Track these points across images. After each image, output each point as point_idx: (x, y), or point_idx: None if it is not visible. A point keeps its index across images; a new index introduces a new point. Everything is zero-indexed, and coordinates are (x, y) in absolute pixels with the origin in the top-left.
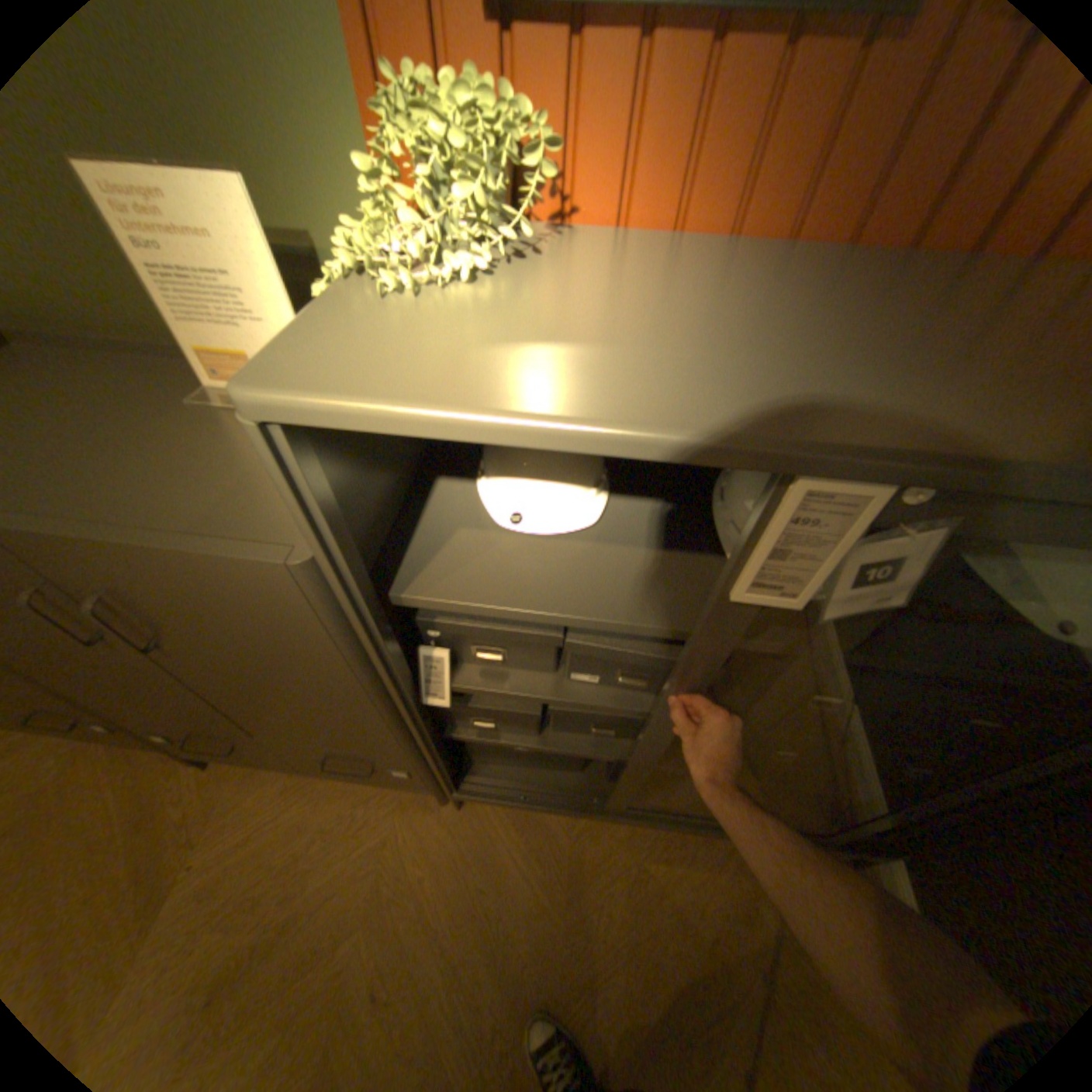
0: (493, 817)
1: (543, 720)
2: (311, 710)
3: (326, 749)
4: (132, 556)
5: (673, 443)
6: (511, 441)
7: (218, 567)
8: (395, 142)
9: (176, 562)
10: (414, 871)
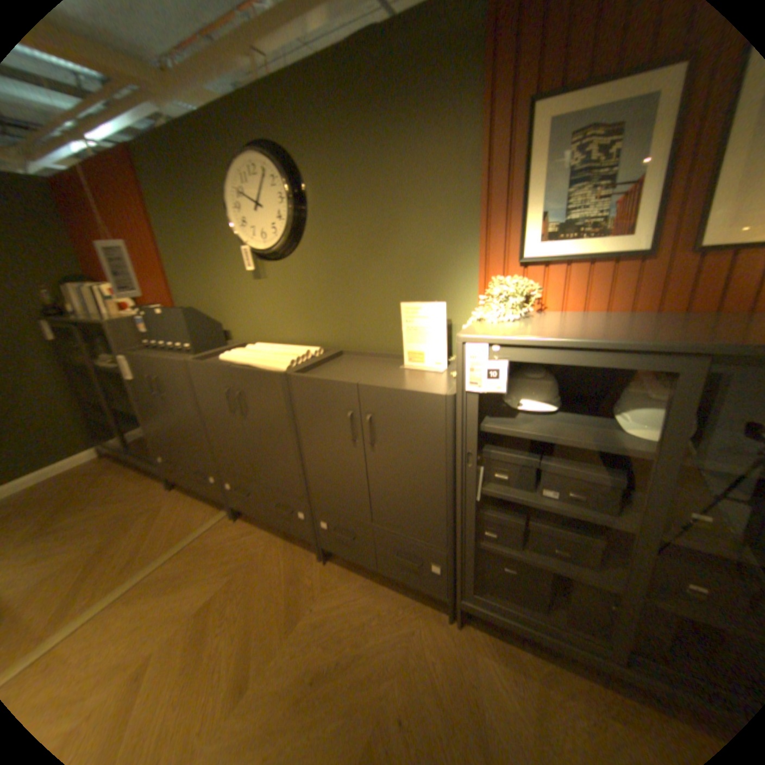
0: (484, 643)
1: (526, 532)
2: (415, 494)
3: (406, 536)
4: (397, 394)
5: (577, 341)
6: (531, 344)
7: (423, 398)
8: (496, 291)
9: (410, 396)
10: (431, 657)
